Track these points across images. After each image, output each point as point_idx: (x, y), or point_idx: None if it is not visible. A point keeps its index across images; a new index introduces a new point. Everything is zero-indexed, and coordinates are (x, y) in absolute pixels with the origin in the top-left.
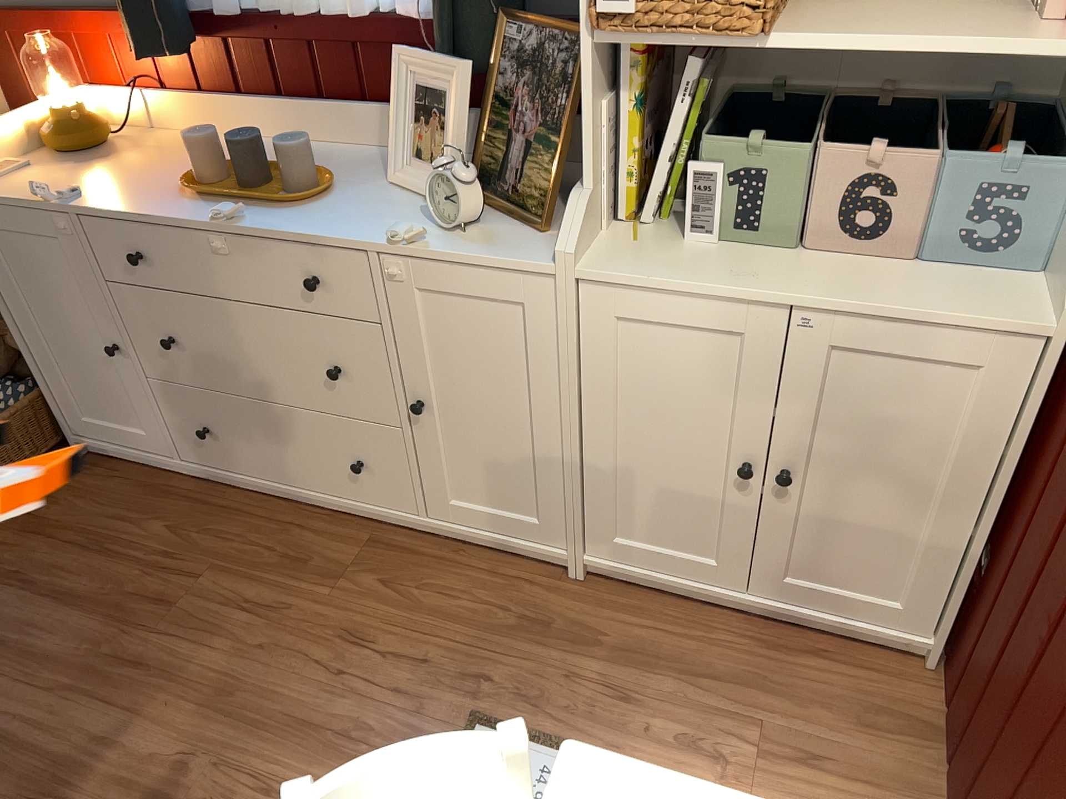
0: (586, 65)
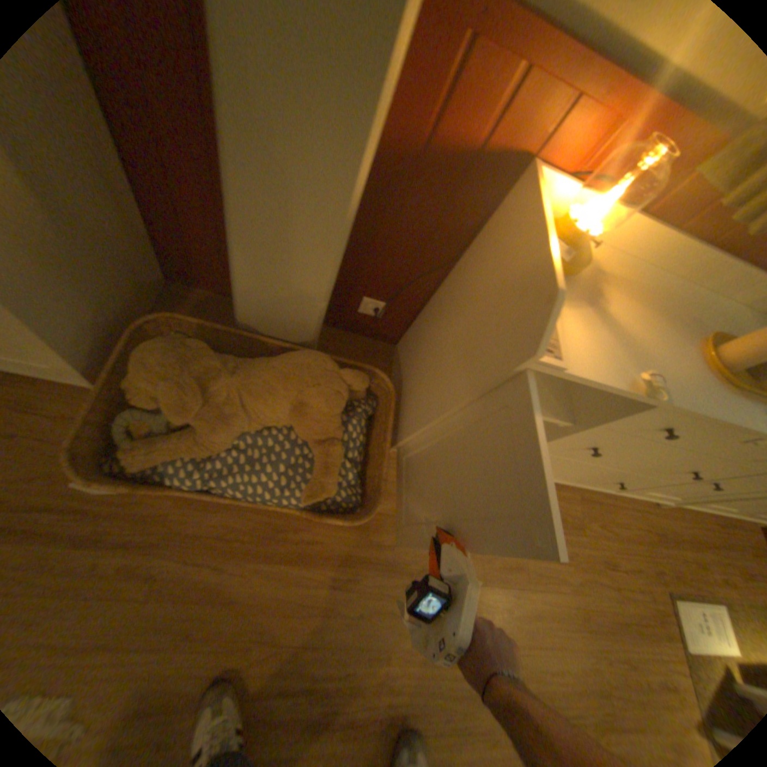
0: None
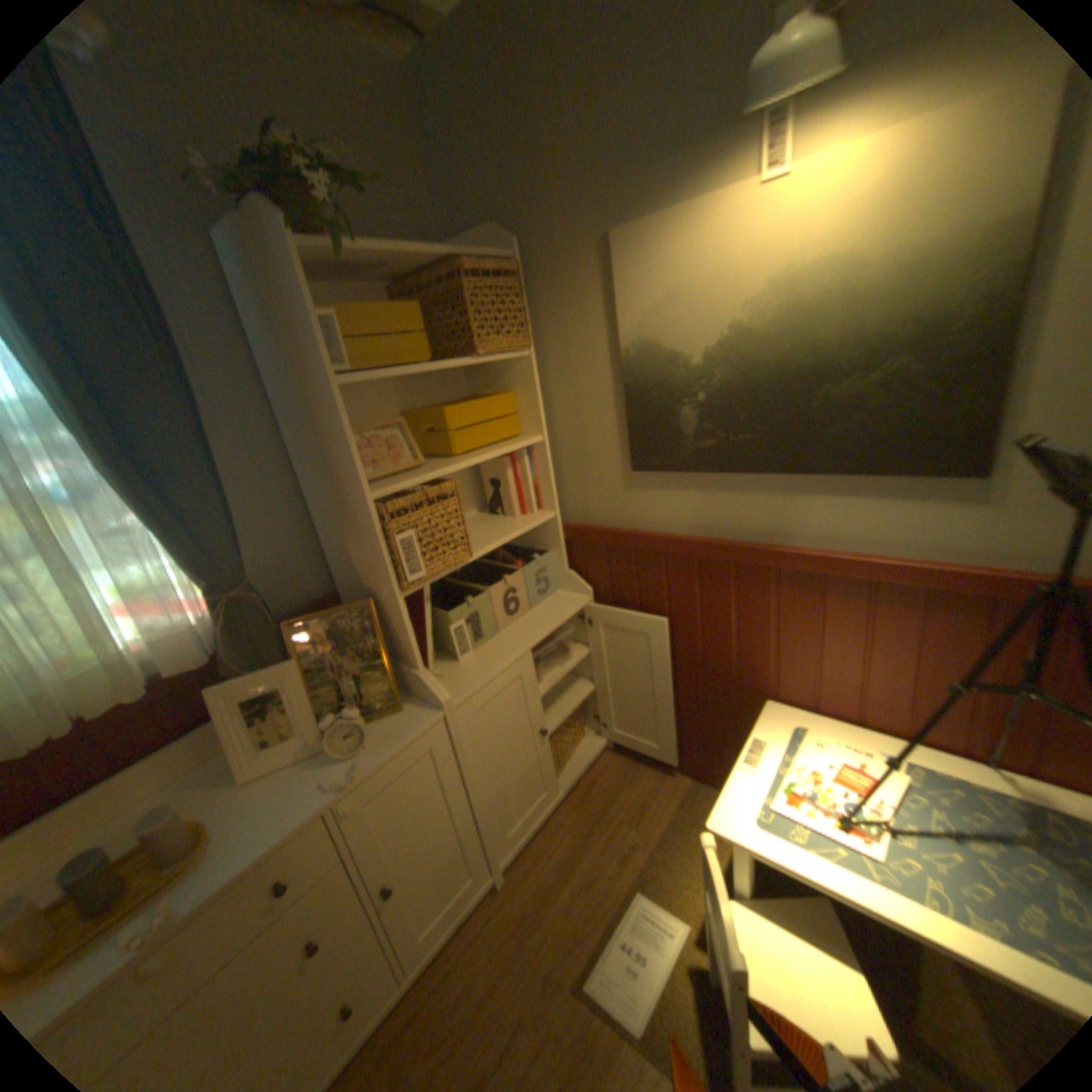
0: (398, 608)
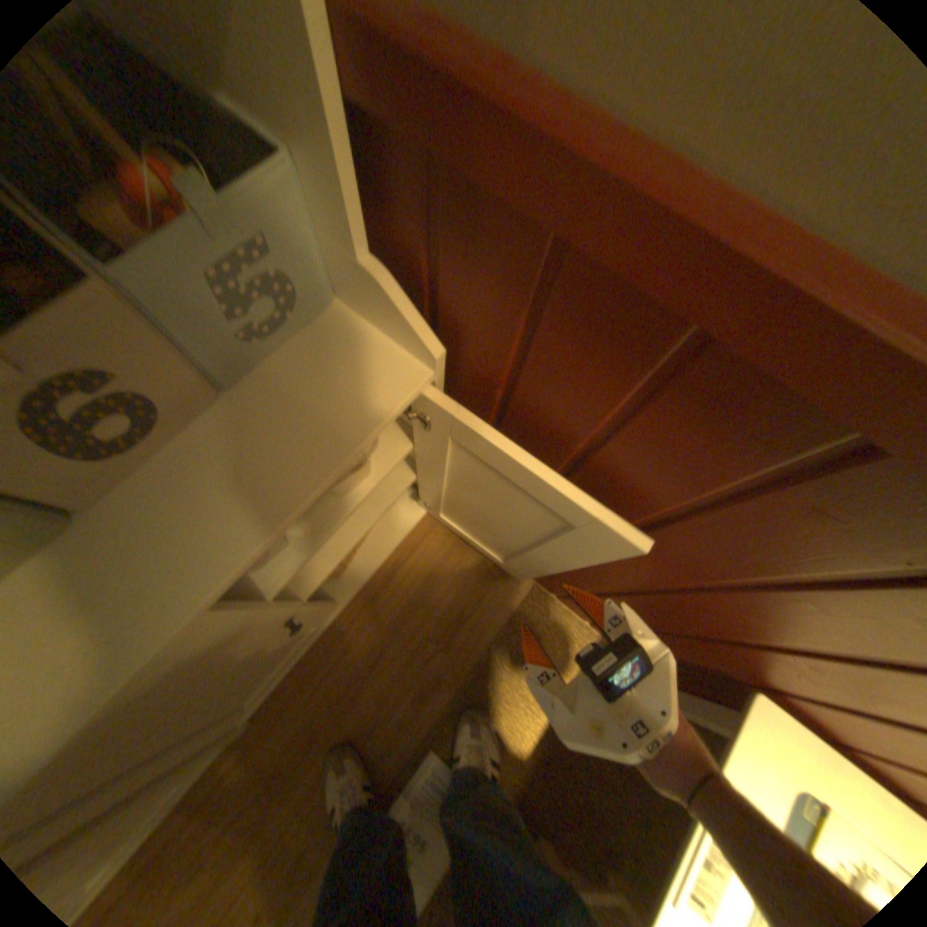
0: None
